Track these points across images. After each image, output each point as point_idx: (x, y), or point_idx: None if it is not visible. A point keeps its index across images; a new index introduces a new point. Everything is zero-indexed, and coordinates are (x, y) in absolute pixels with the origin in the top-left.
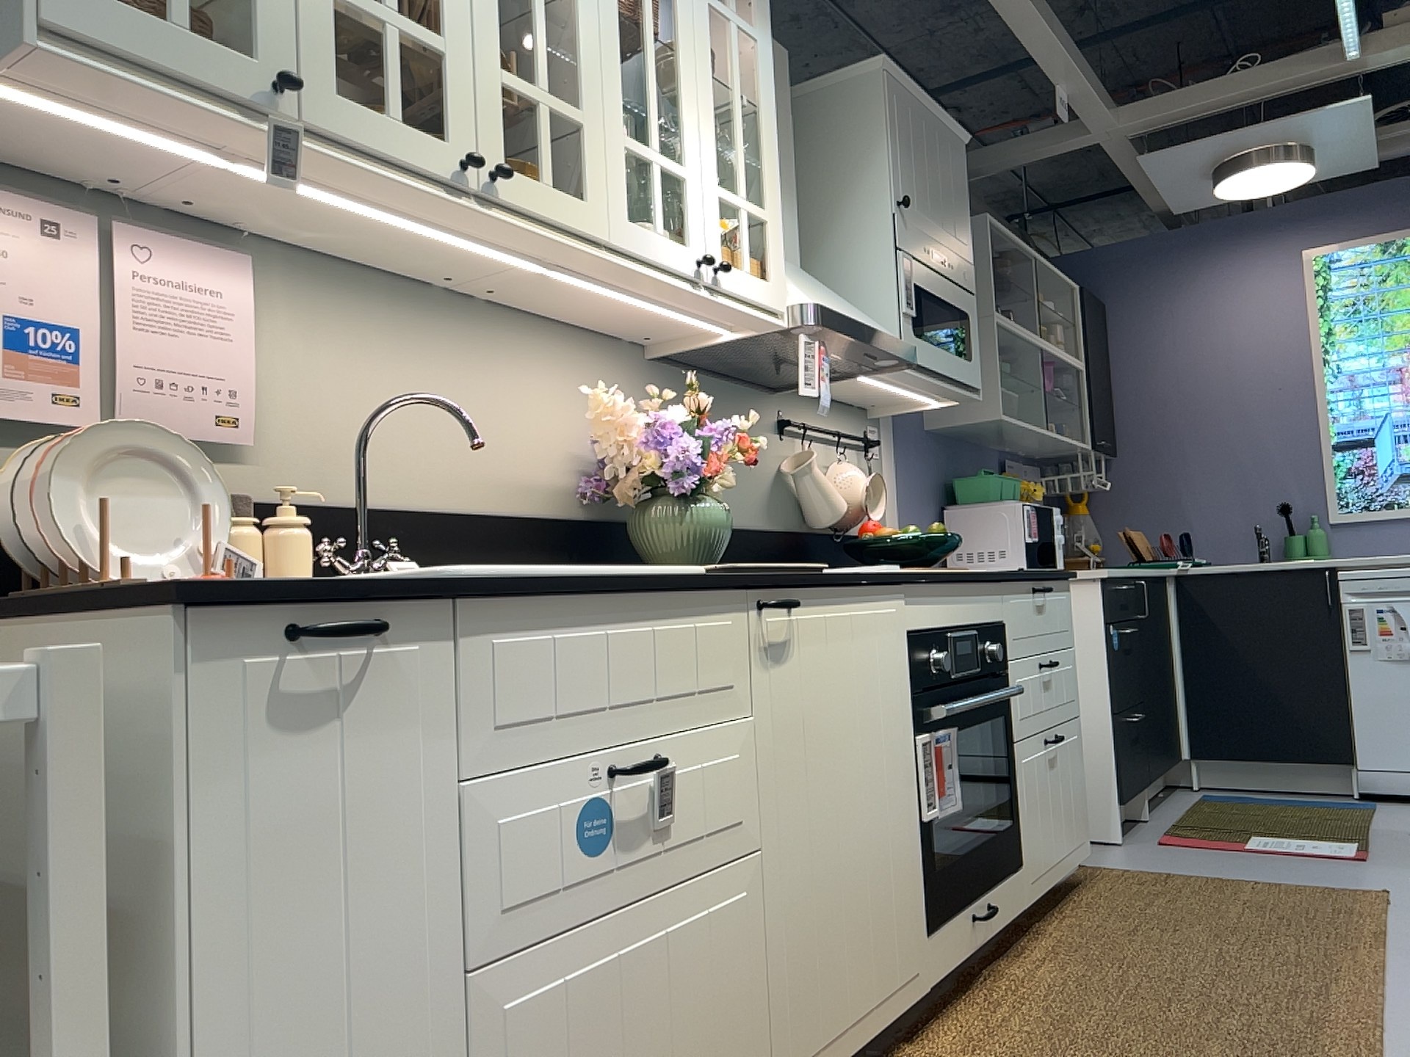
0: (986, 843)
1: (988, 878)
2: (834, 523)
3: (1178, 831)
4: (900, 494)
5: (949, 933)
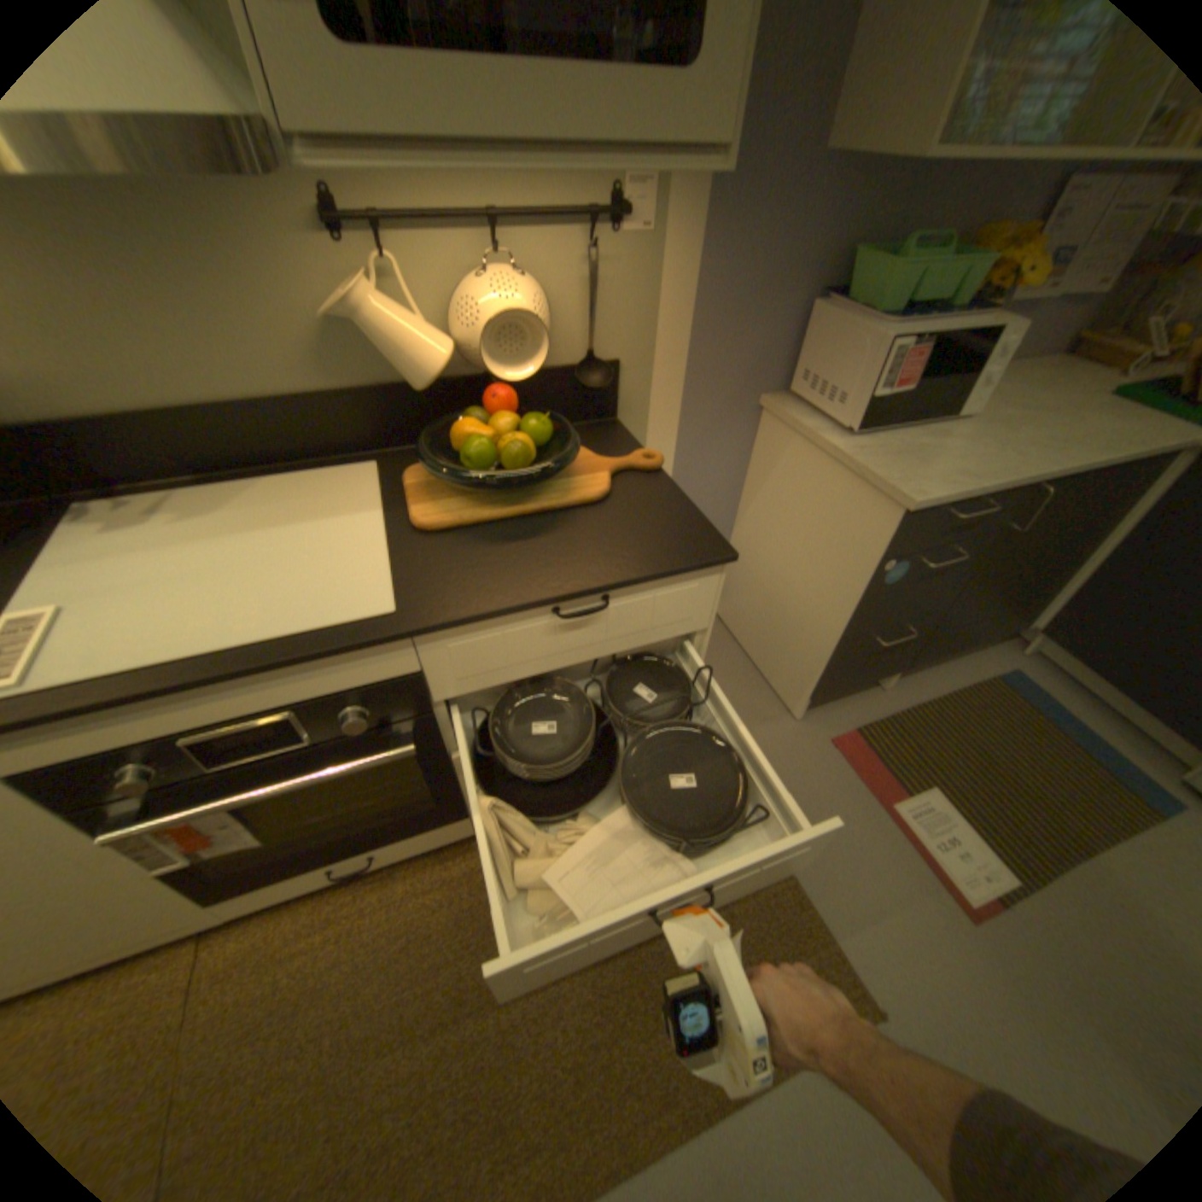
0: (356, 833)
1: (366, 846)
2: (419, 386)
3: (878, 730)
4: (697, 284)
5: (260, 893)
